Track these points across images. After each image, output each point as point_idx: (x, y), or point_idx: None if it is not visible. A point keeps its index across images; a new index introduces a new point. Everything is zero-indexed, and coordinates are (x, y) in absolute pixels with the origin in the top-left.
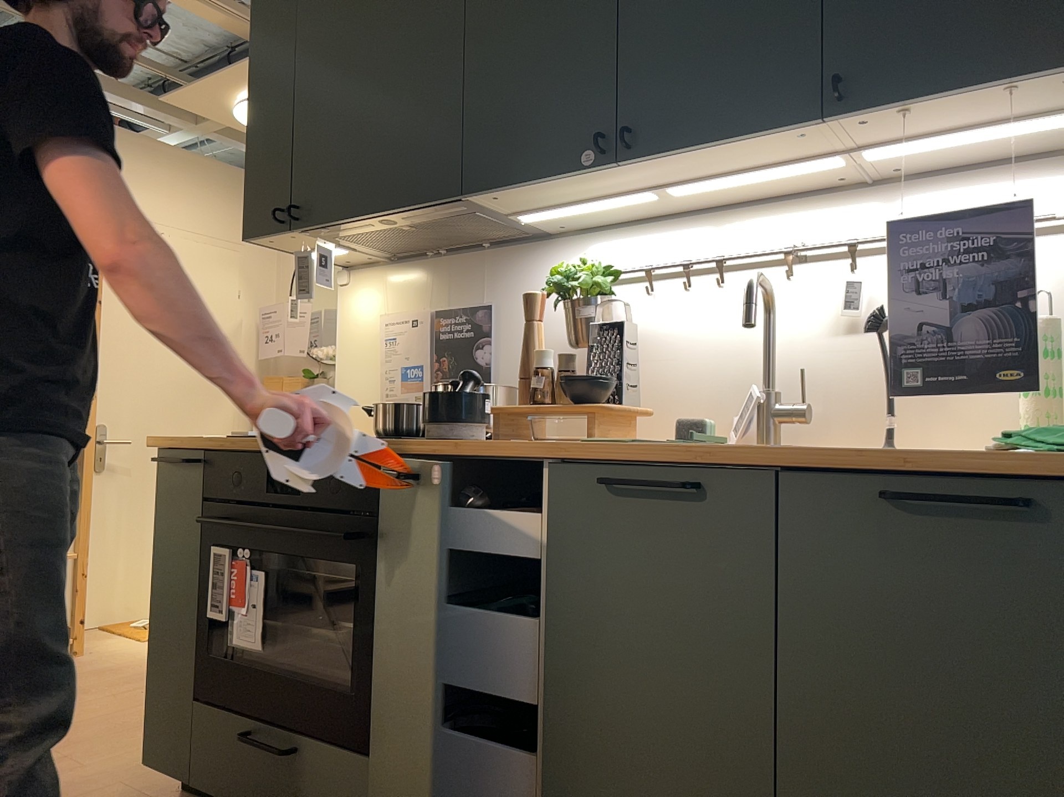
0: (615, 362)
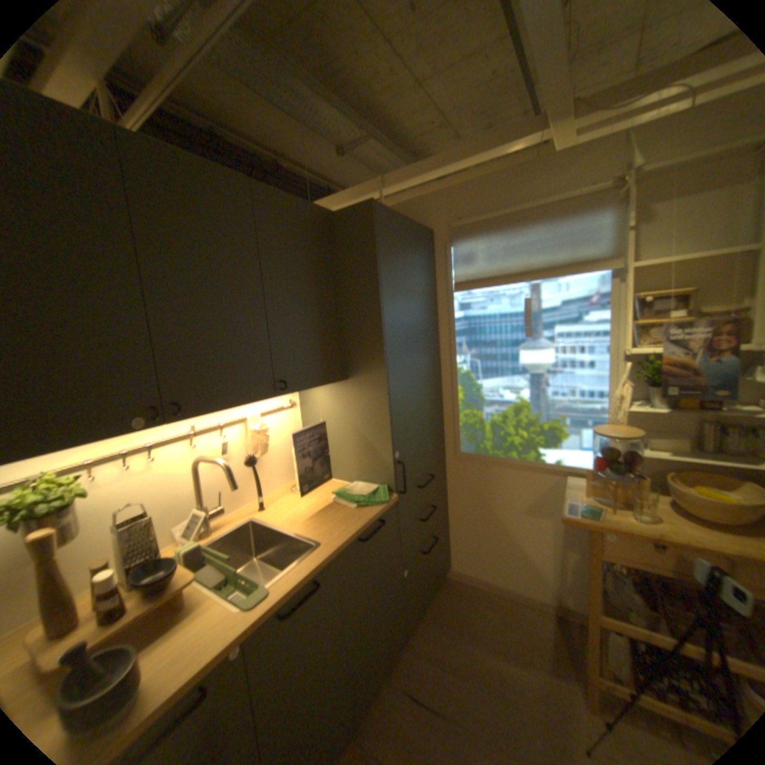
0: (148, 548)
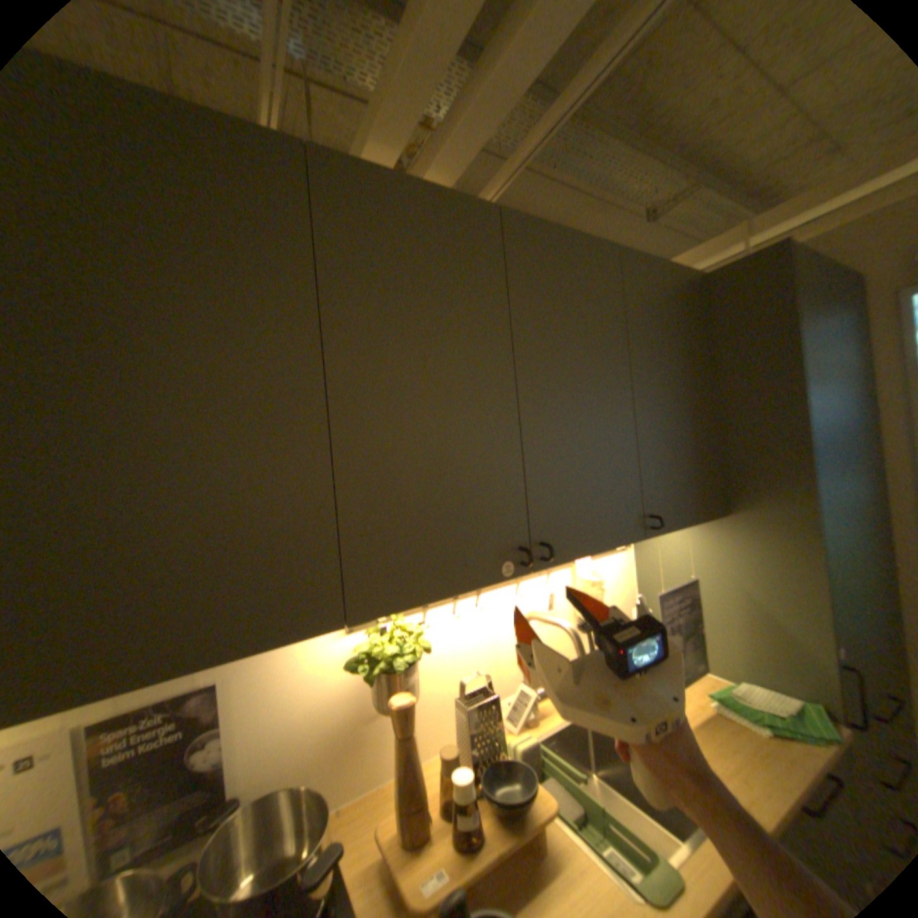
0: (496, 739)
